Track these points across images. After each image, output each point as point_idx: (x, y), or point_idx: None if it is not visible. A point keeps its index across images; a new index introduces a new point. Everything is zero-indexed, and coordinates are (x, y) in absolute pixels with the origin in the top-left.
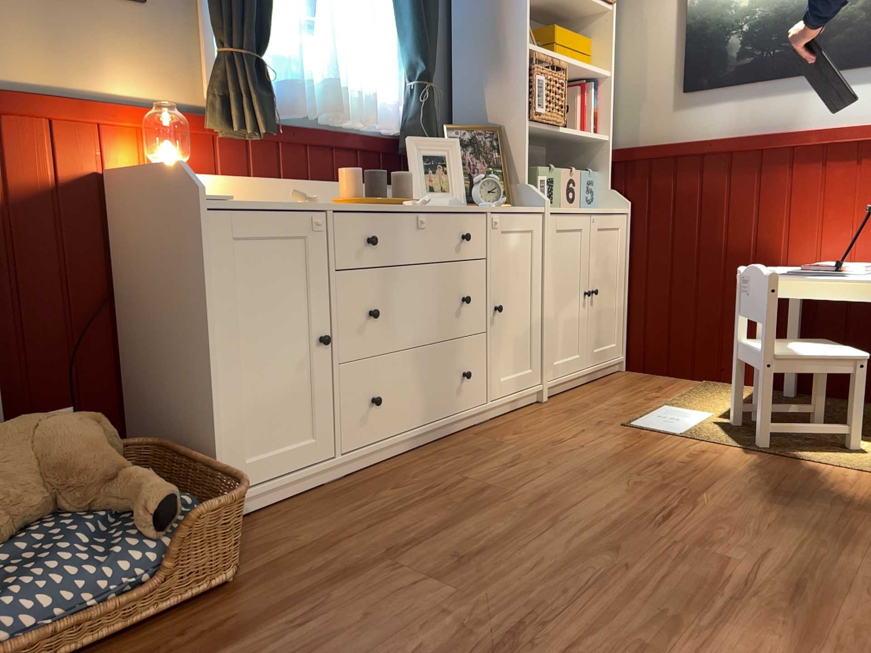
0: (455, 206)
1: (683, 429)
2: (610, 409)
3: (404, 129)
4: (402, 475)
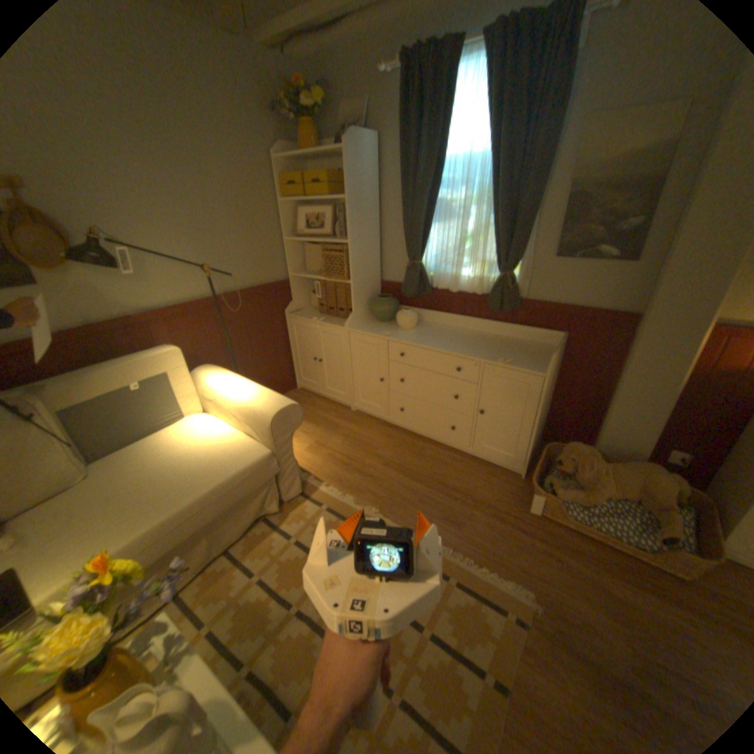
0: None
1: None
2: None
3: None
4: None
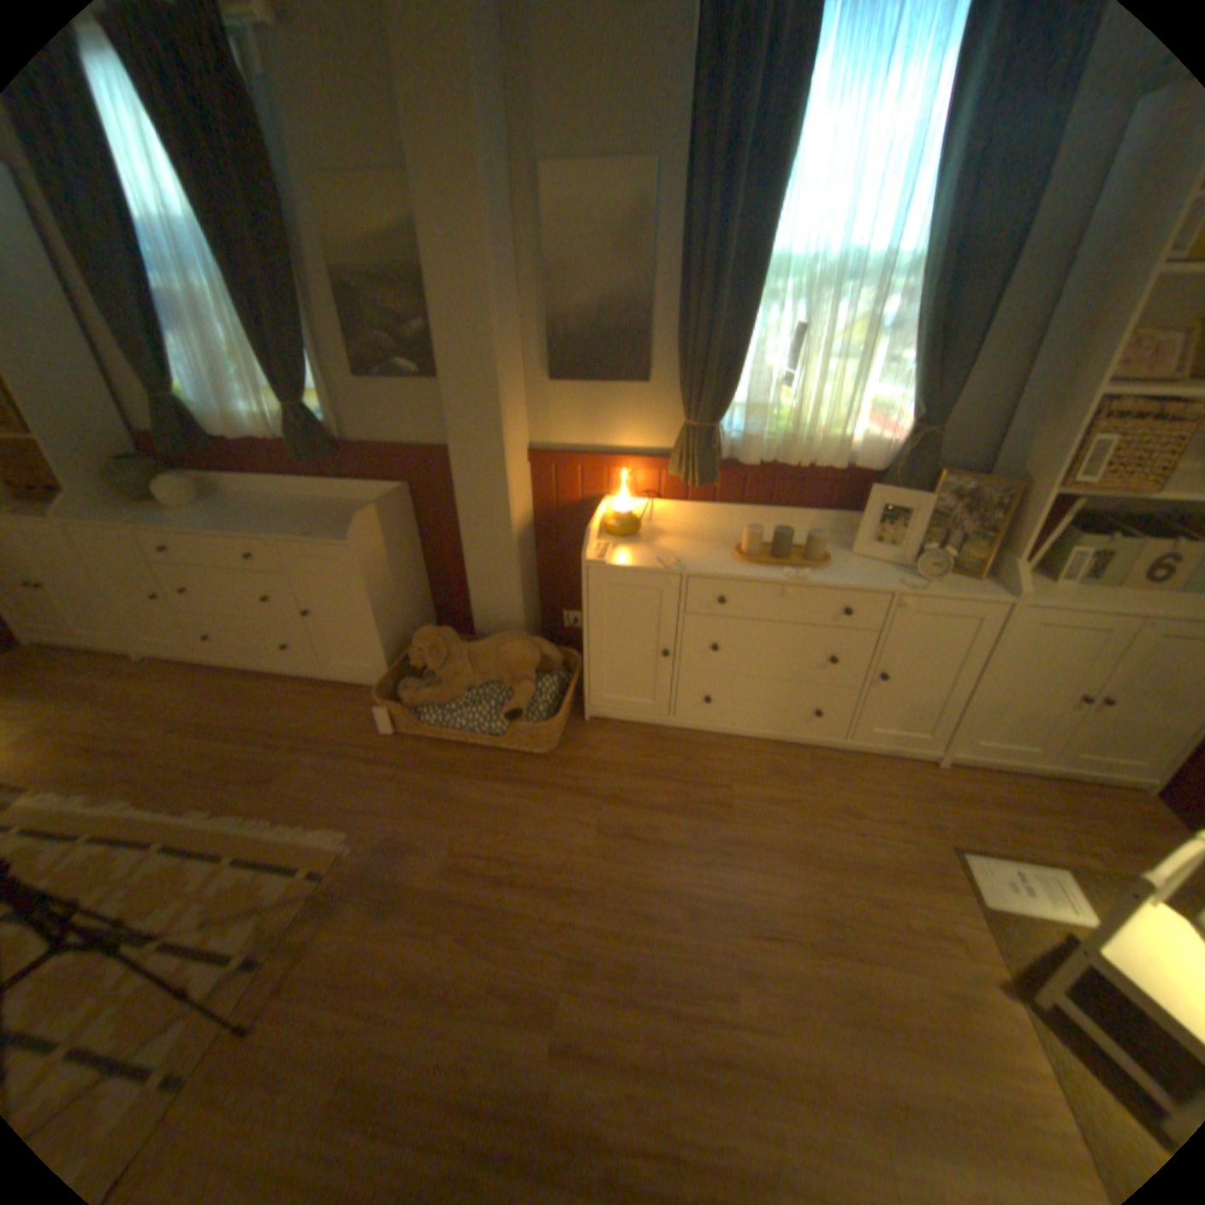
0: (851, 581)
1: (1005, 910)
2: (991, 826)
3: (891, 469)
4: (707, 752)
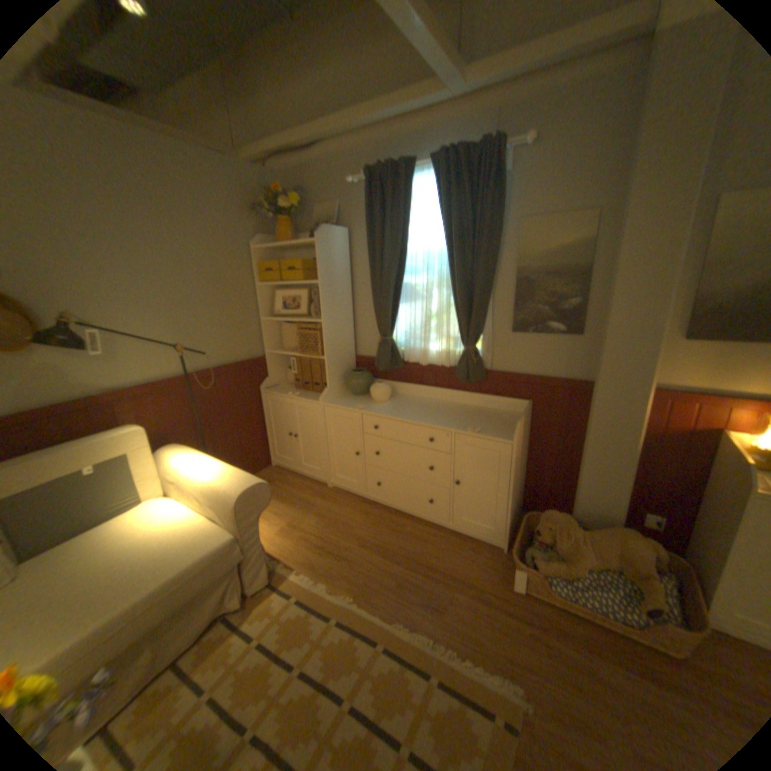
0: None
1: None
2: None
3: None
4: None
